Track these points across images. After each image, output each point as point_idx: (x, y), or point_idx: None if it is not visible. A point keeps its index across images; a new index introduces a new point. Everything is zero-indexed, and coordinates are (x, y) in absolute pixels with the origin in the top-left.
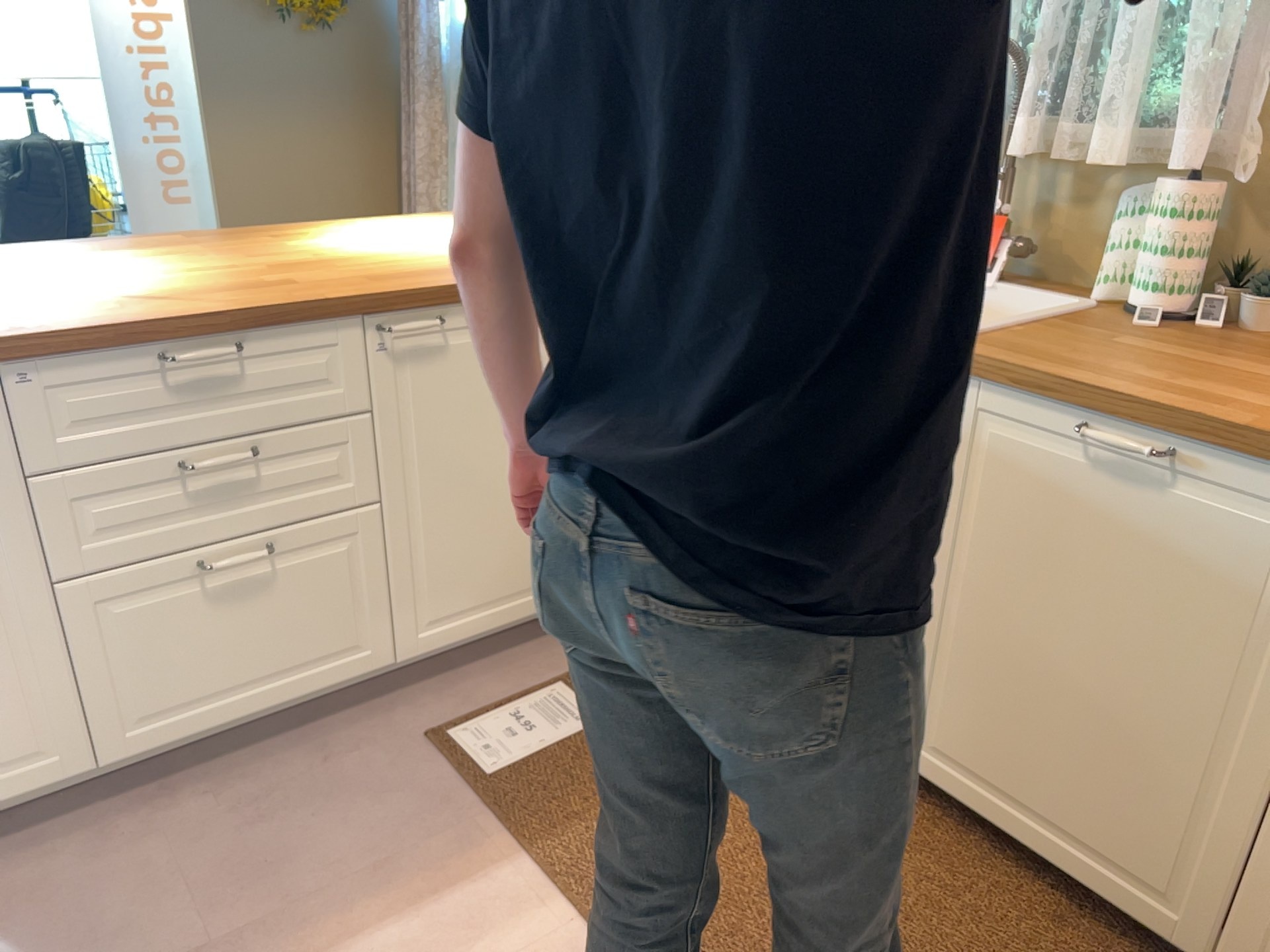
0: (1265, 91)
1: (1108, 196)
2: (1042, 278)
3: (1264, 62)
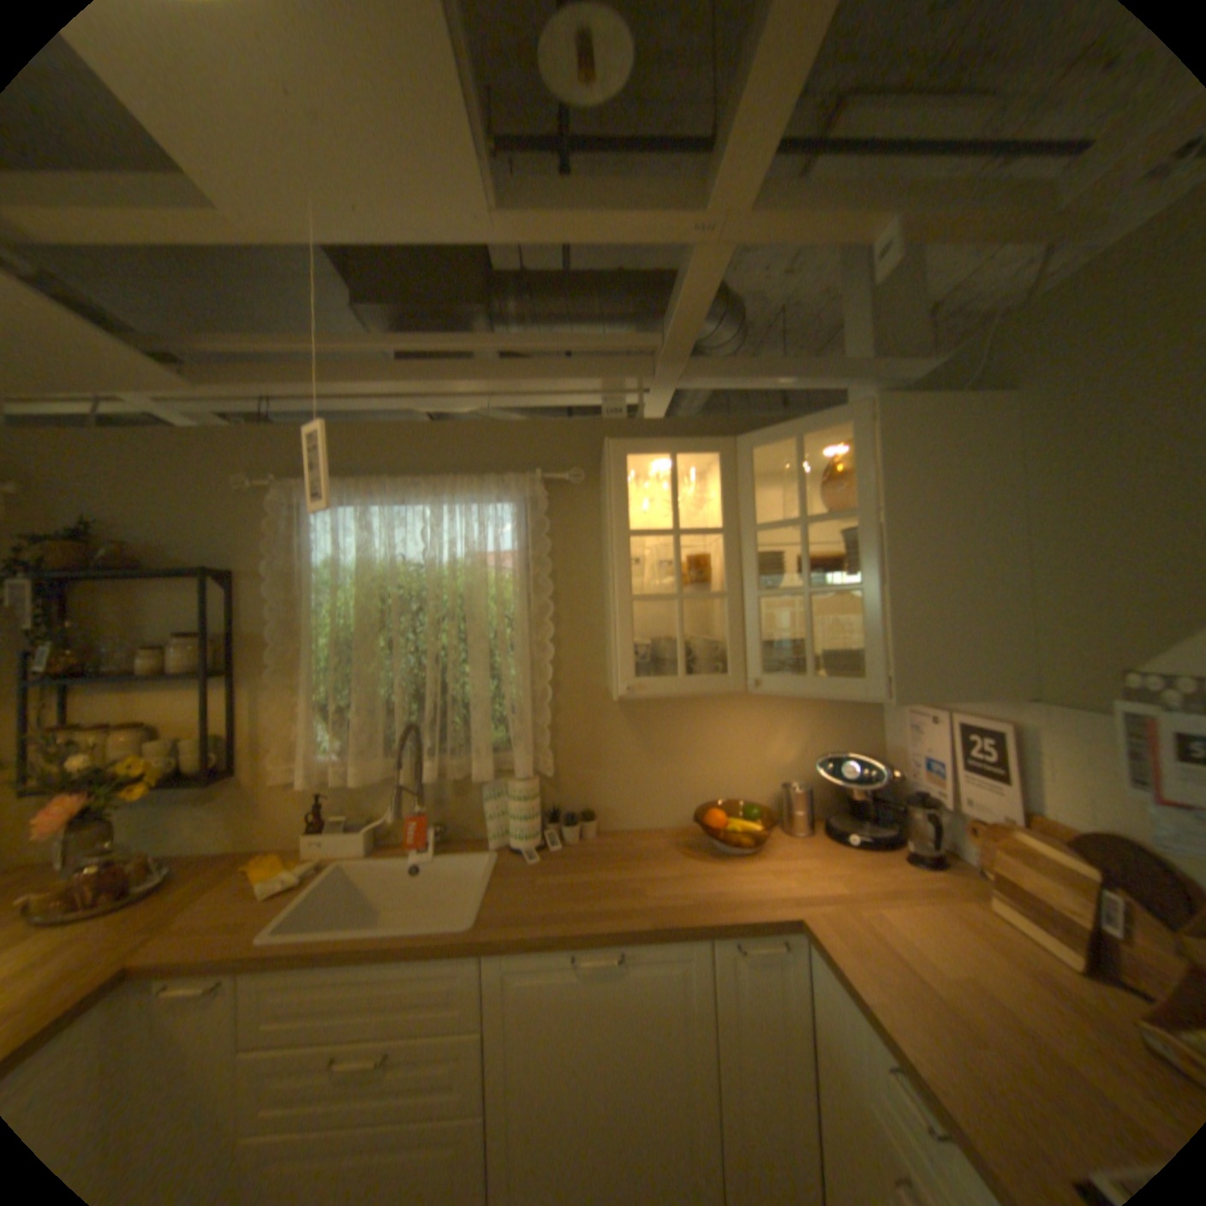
0: (540, 731)
1: (476, 788)
2: (449, 840)
3: (536, 719)
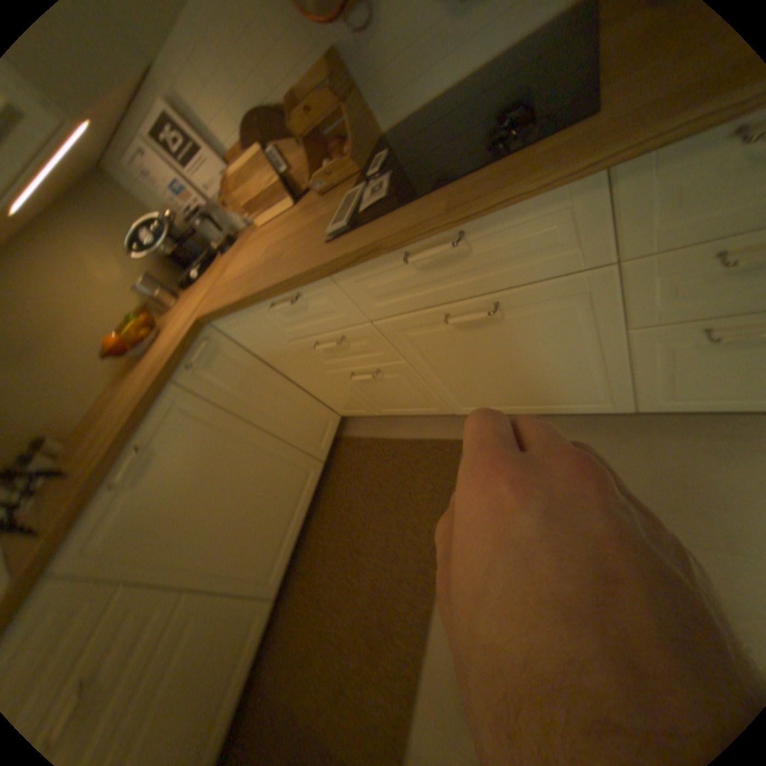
0: None
1: None
2: None
3: None
